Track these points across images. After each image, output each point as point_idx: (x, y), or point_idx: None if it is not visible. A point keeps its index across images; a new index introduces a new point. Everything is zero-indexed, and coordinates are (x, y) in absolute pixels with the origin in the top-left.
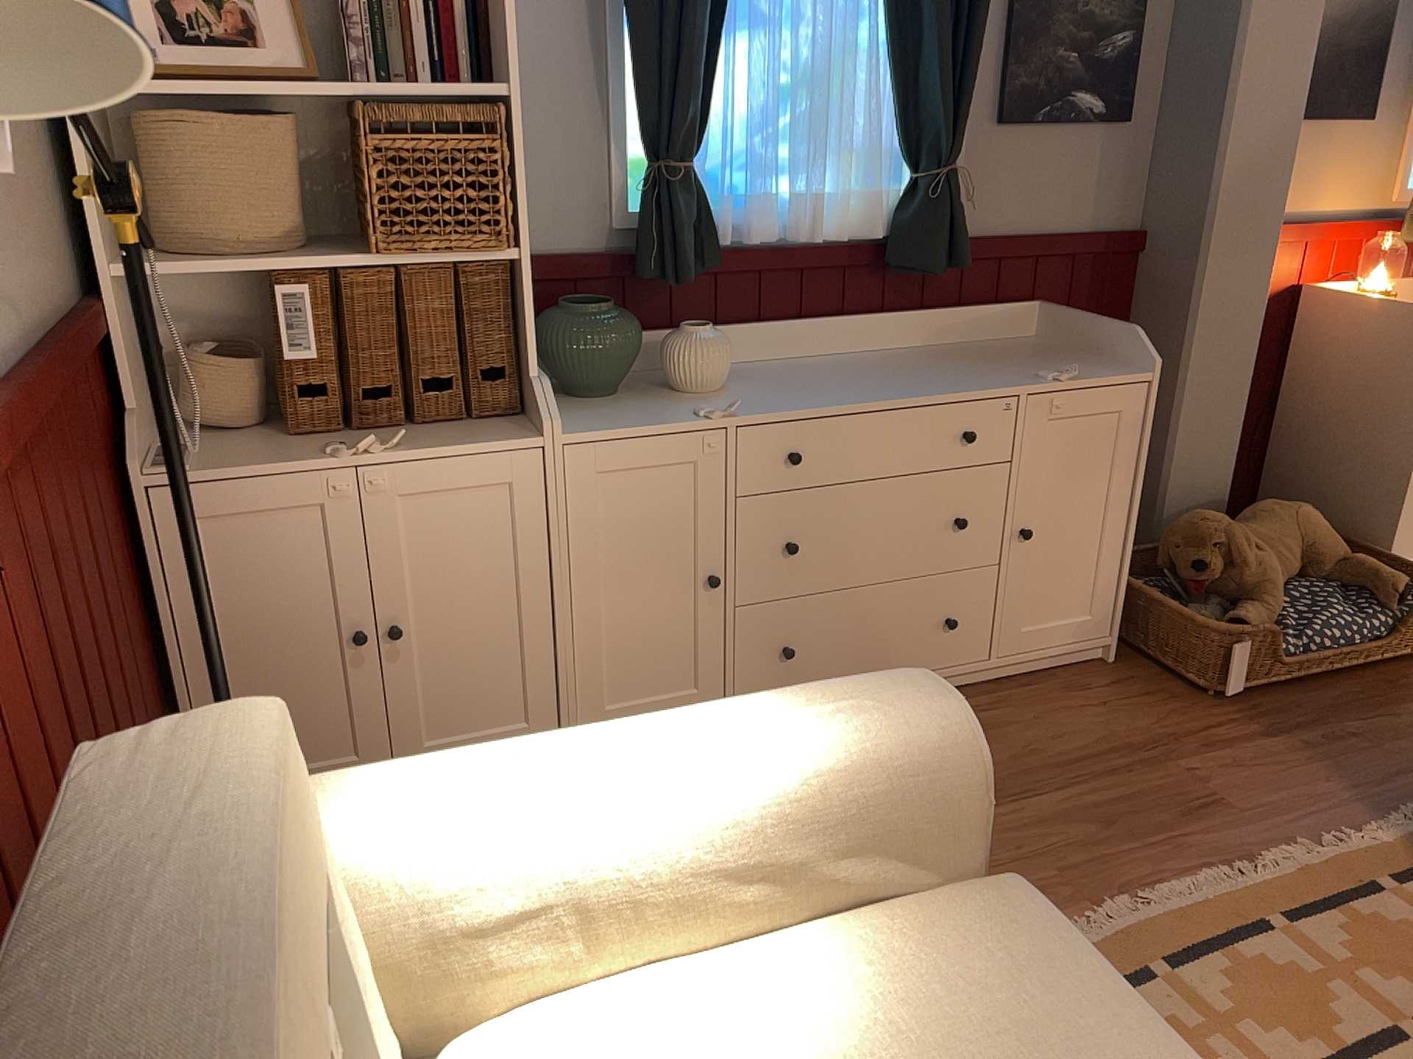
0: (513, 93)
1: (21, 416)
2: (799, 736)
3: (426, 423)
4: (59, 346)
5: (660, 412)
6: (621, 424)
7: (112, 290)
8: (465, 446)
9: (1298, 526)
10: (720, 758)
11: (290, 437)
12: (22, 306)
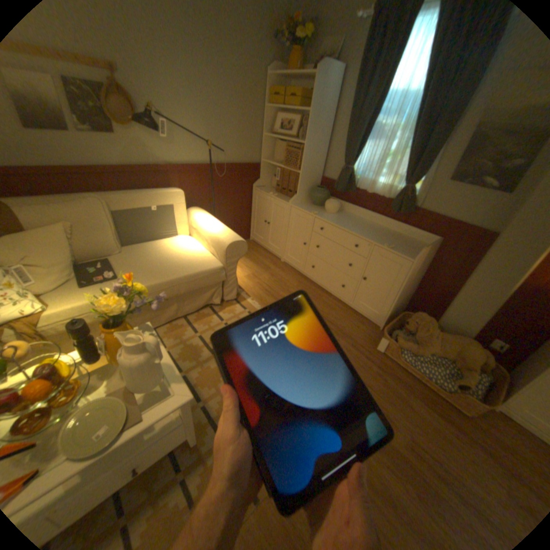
0: (309, 144)
1: (214, 167)
2: (220, 233)
3: (288, 197)
4: (236, 164)
5: (312, 210)
6: (302, 208)
7: (262, 163)
8: (282, 201)
9: (464, 350)
10: (214, 229)
11: (275, 191)
12: (225, 157)
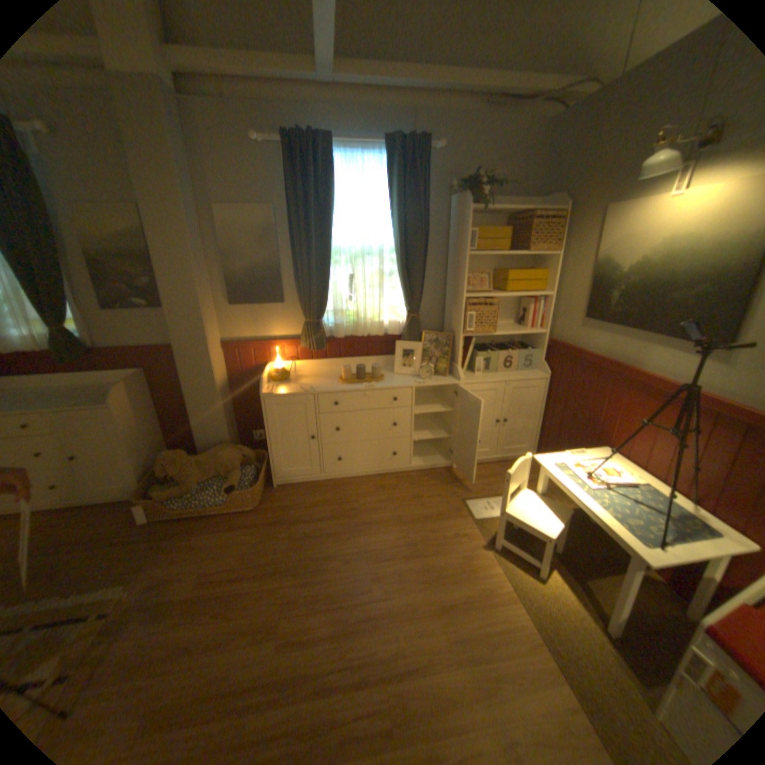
0: None
1: None
2: None
3: None
4: None
5: None
6: None
7: None
8: None
9: (216, 458)
10: None
11: None
12: None
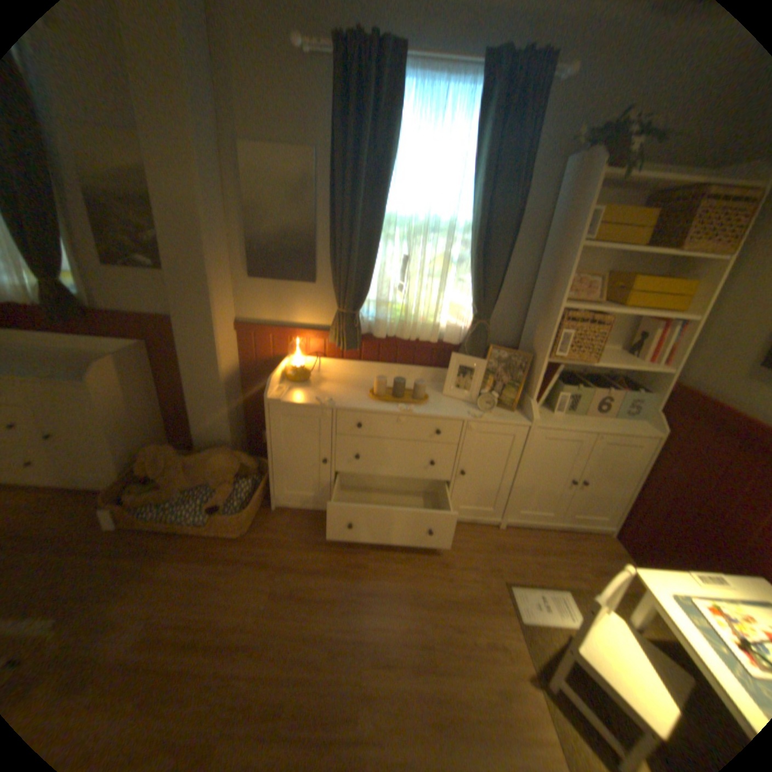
0: None
1: None
2: None
3: None
4: None
5: None
6: None
7: None
8: None
9: (208, 466)
10: None
11: None
12: None
